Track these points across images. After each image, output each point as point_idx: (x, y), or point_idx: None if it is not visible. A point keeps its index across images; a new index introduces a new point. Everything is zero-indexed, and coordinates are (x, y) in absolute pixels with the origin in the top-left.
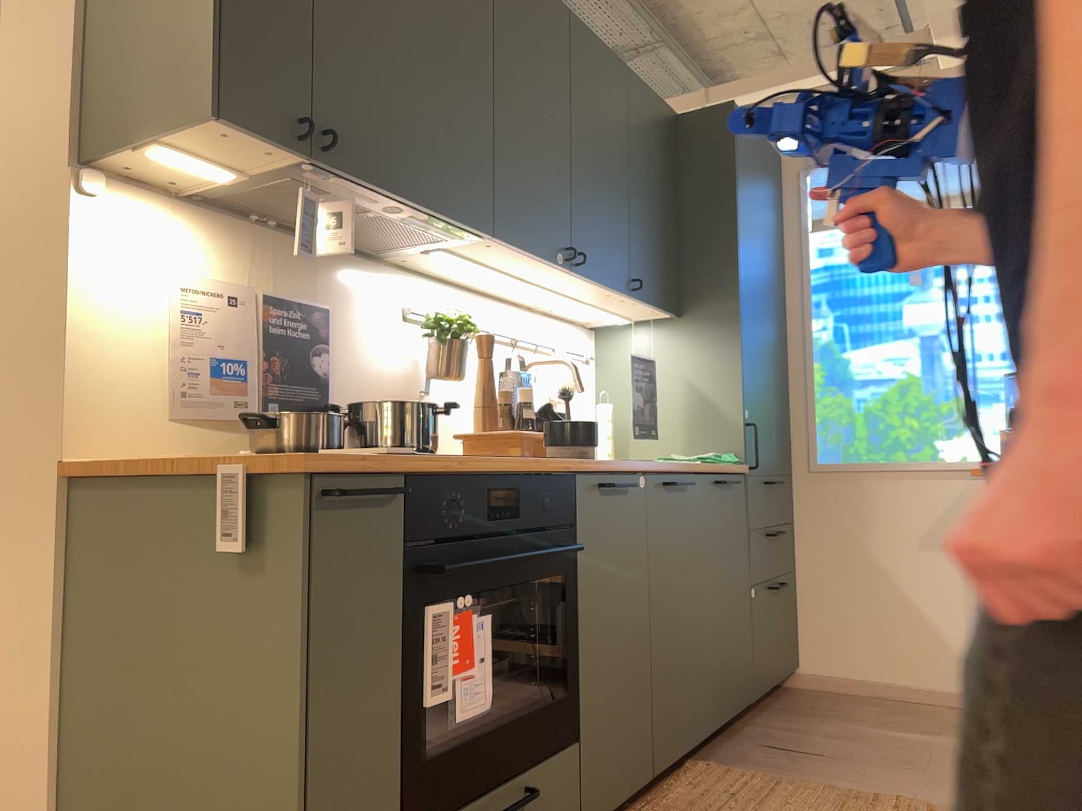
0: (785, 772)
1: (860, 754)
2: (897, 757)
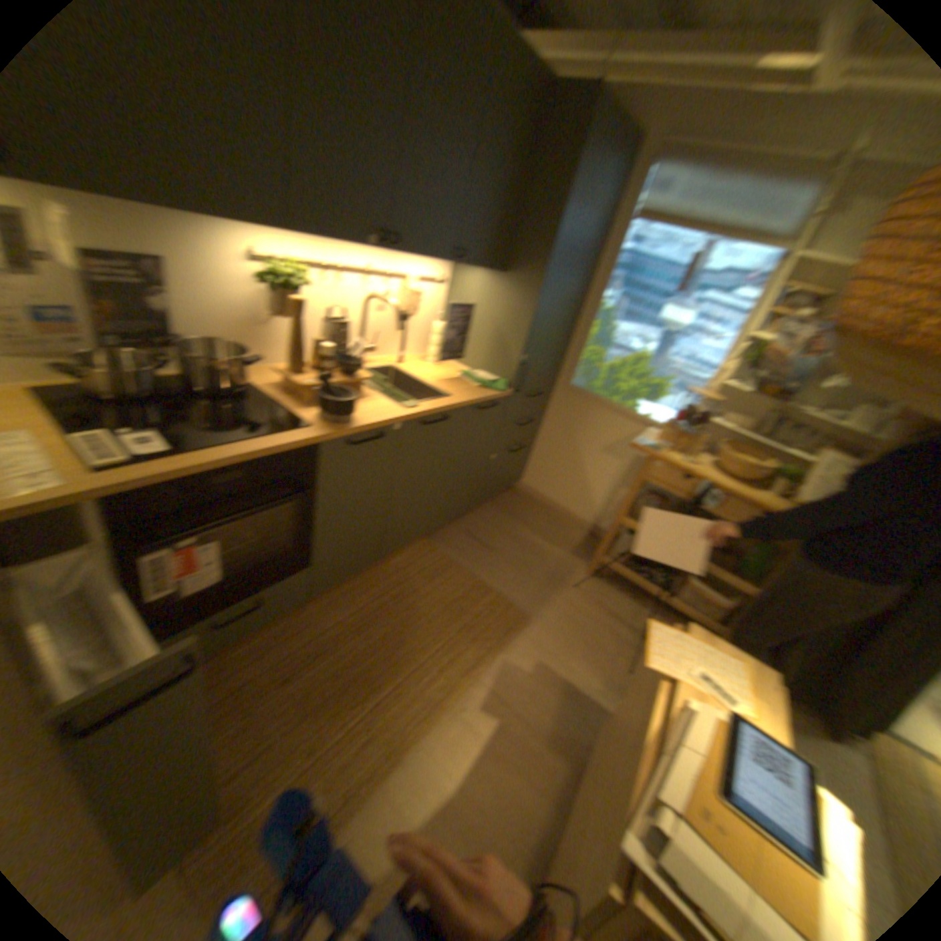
0: (459, 557)
1: (505, 552)
2: (521, 560)
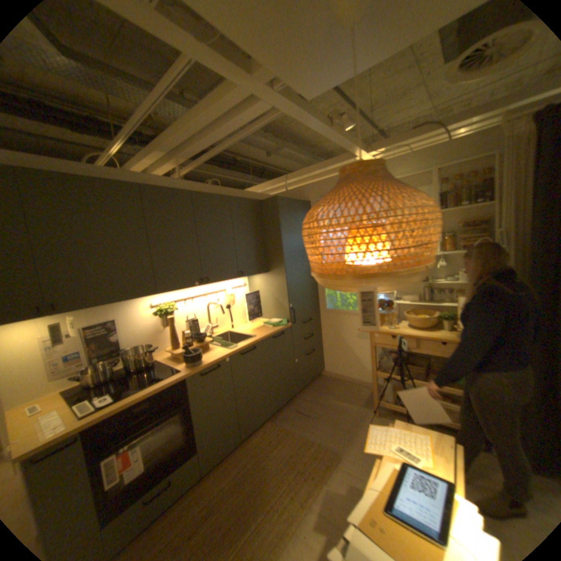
0: (293, 427)
1: (322, 417)
2: (333, 419)
